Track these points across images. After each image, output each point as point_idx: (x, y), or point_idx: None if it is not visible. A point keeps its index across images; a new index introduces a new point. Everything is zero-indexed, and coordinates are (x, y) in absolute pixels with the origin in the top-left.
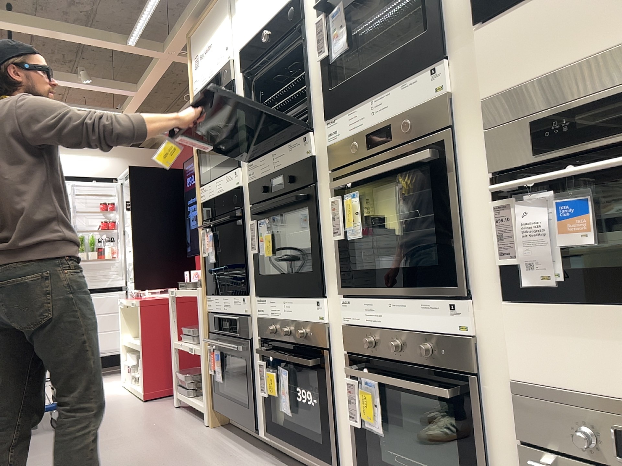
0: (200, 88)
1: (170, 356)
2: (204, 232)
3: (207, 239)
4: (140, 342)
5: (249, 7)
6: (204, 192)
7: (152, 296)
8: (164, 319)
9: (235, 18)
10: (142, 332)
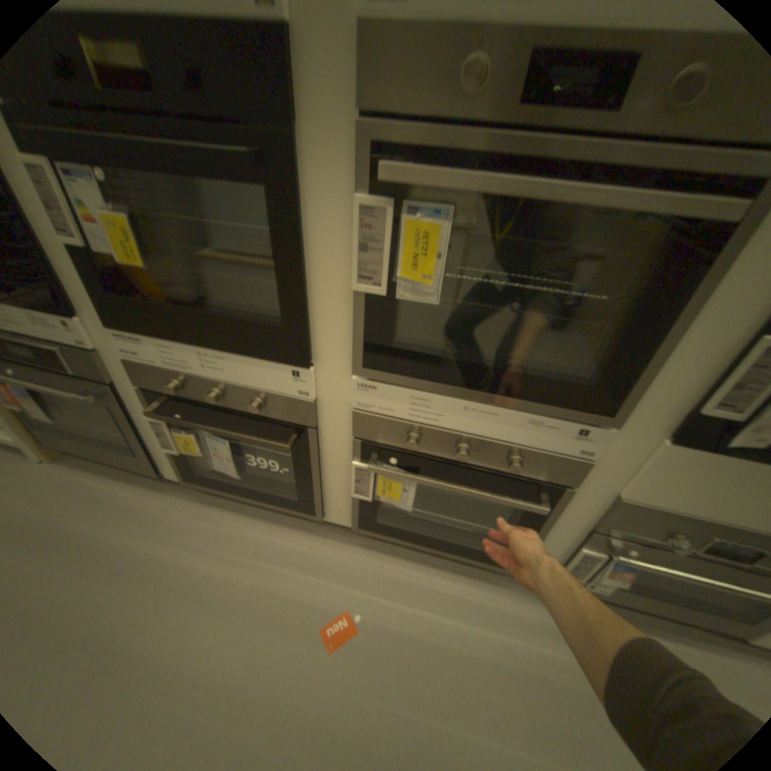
0: None
1: None
2: None
3: None
4: None
5: None
6: None
7: None
8: None
9: None
10: None
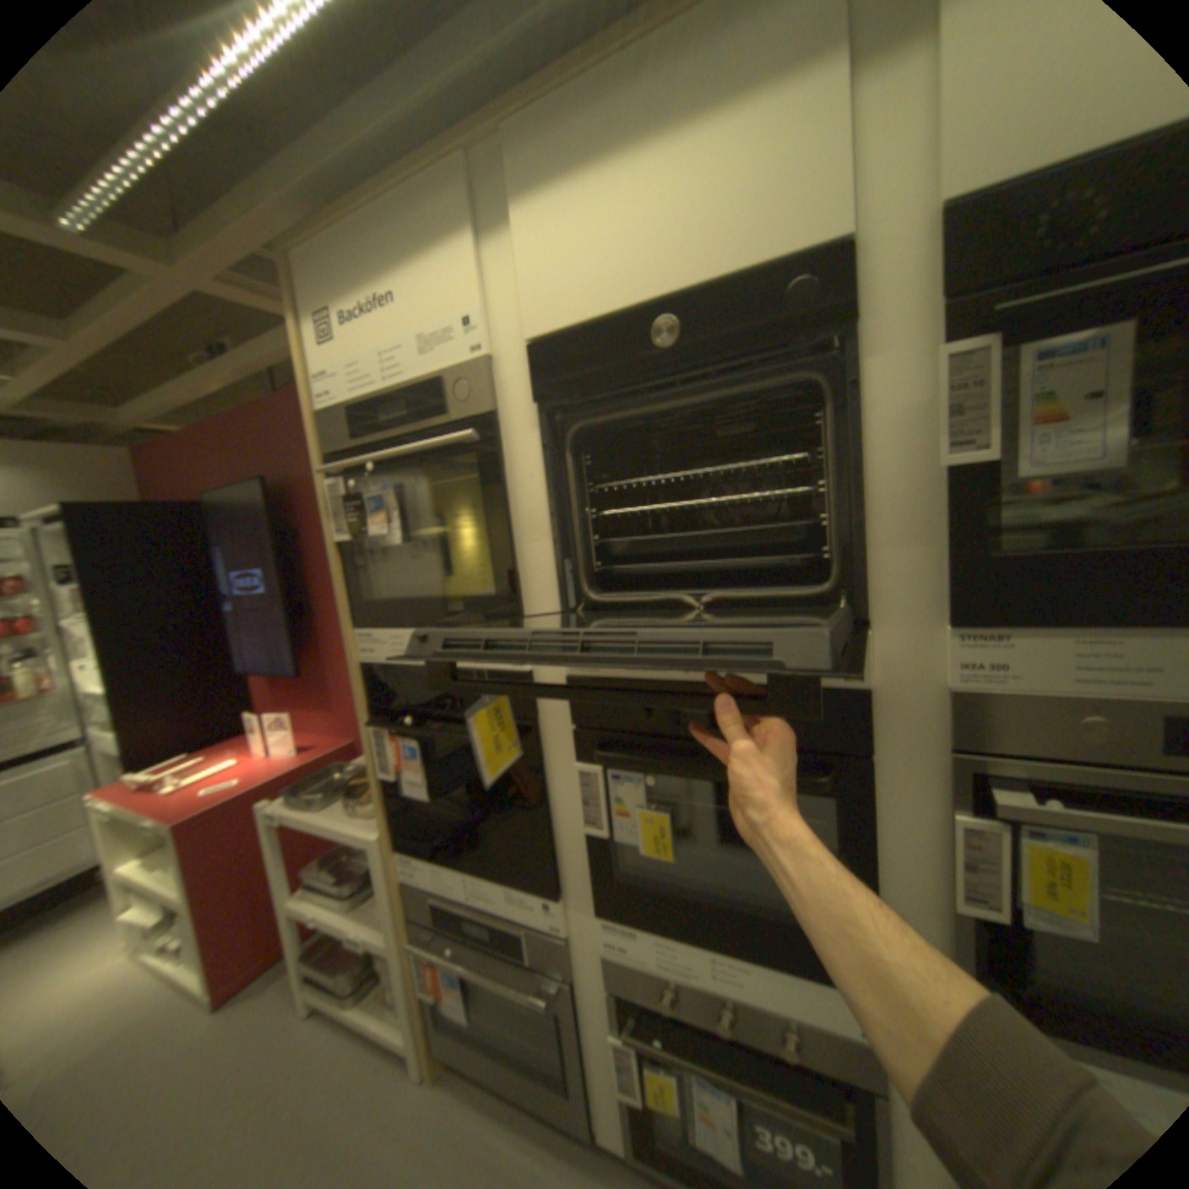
0: (345, 396)
1: (258, 902)
2: (385, 732)
3: (395, 747)
4: (177, 890)
5: (585, 223)
6: (378, 644)
7: (189, 791)
8: (235, 841)
9: (499, 240)
10: (179, 871)
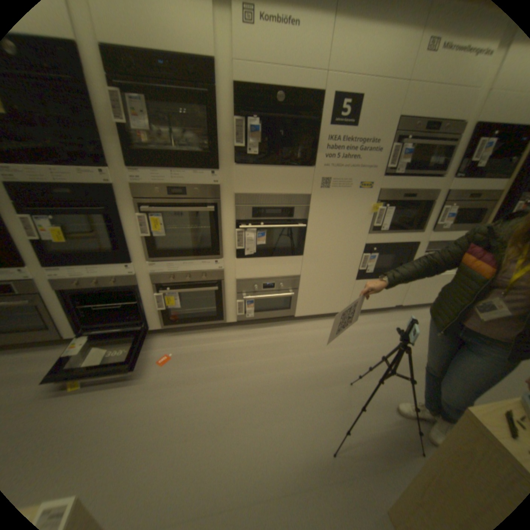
0: None
1: None
2: None
3: None
4: None
5: None
6: None
7: None
8: None
9: None
10: None
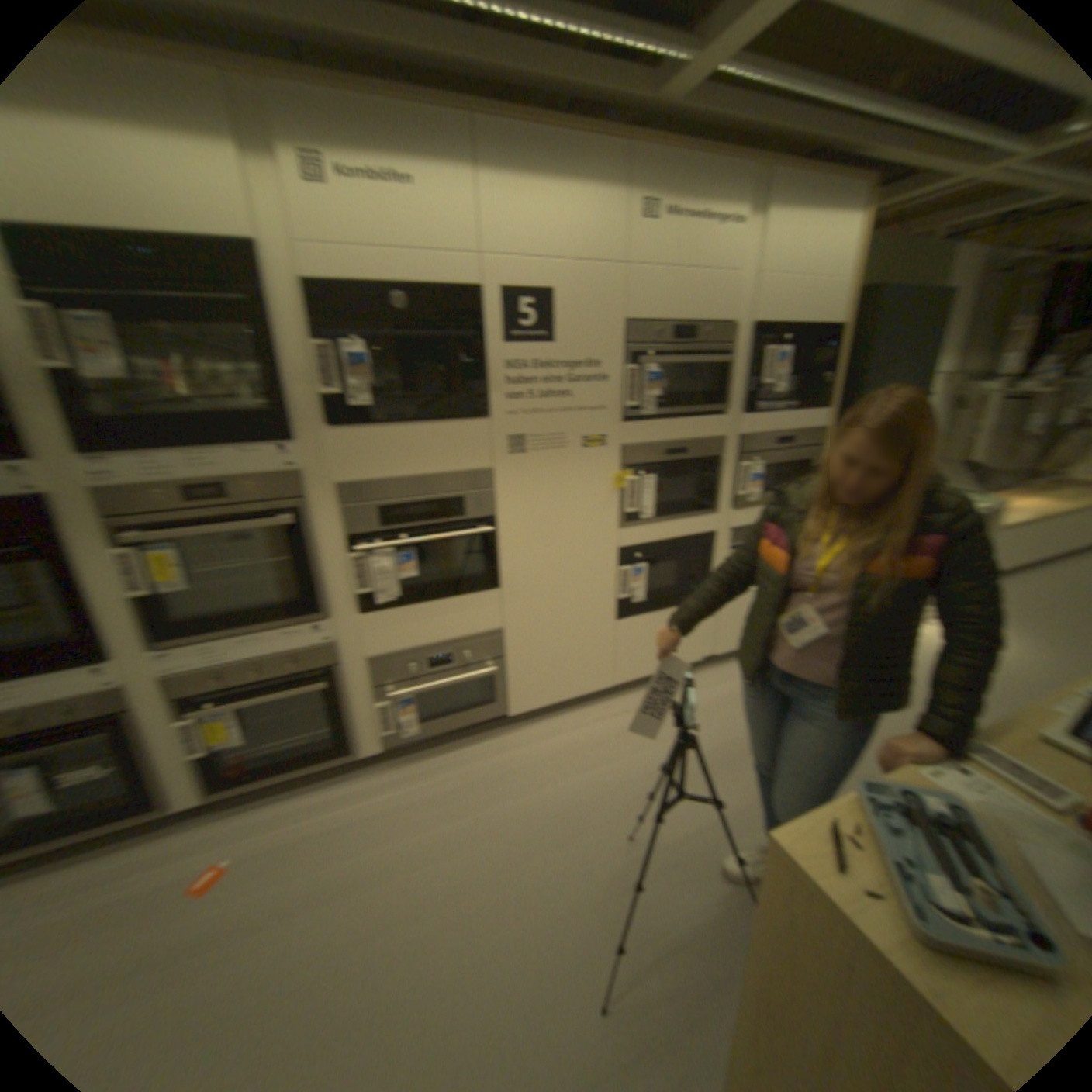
0: None
1: None
2: None
3: None
4: None
5: None
6: None
7: None
8: None
9: None
10: None
